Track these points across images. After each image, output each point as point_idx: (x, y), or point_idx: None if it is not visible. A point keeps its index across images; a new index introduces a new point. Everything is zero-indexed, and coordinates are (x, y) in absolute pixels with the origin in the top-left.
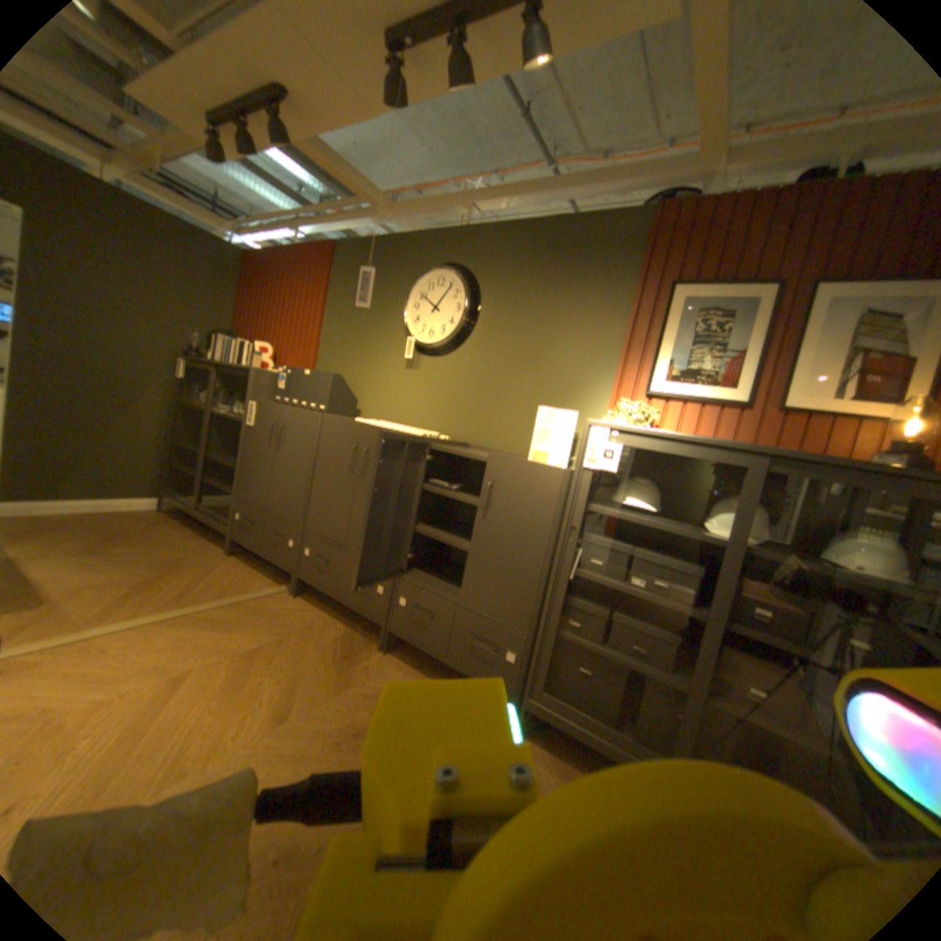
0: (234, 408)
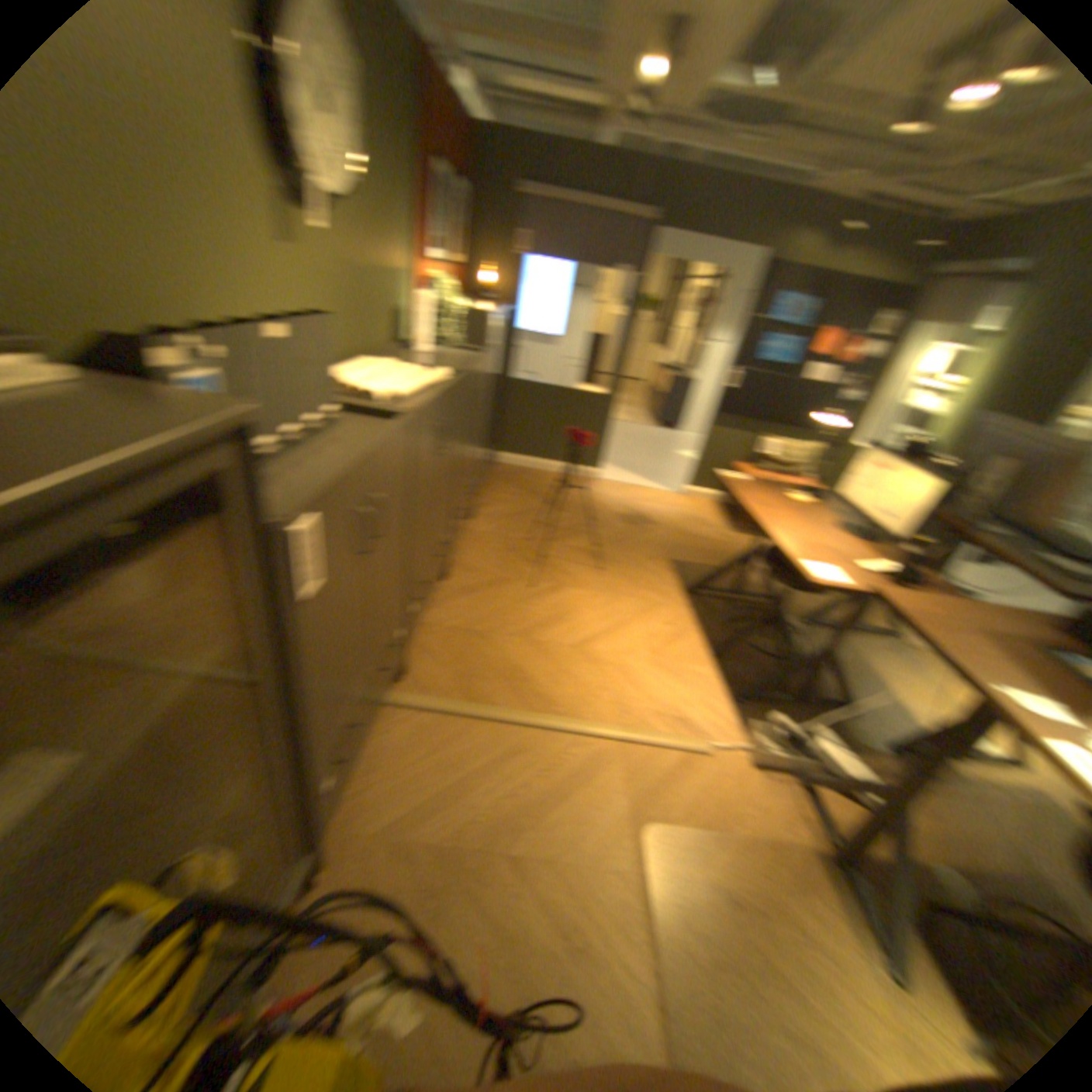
0: None
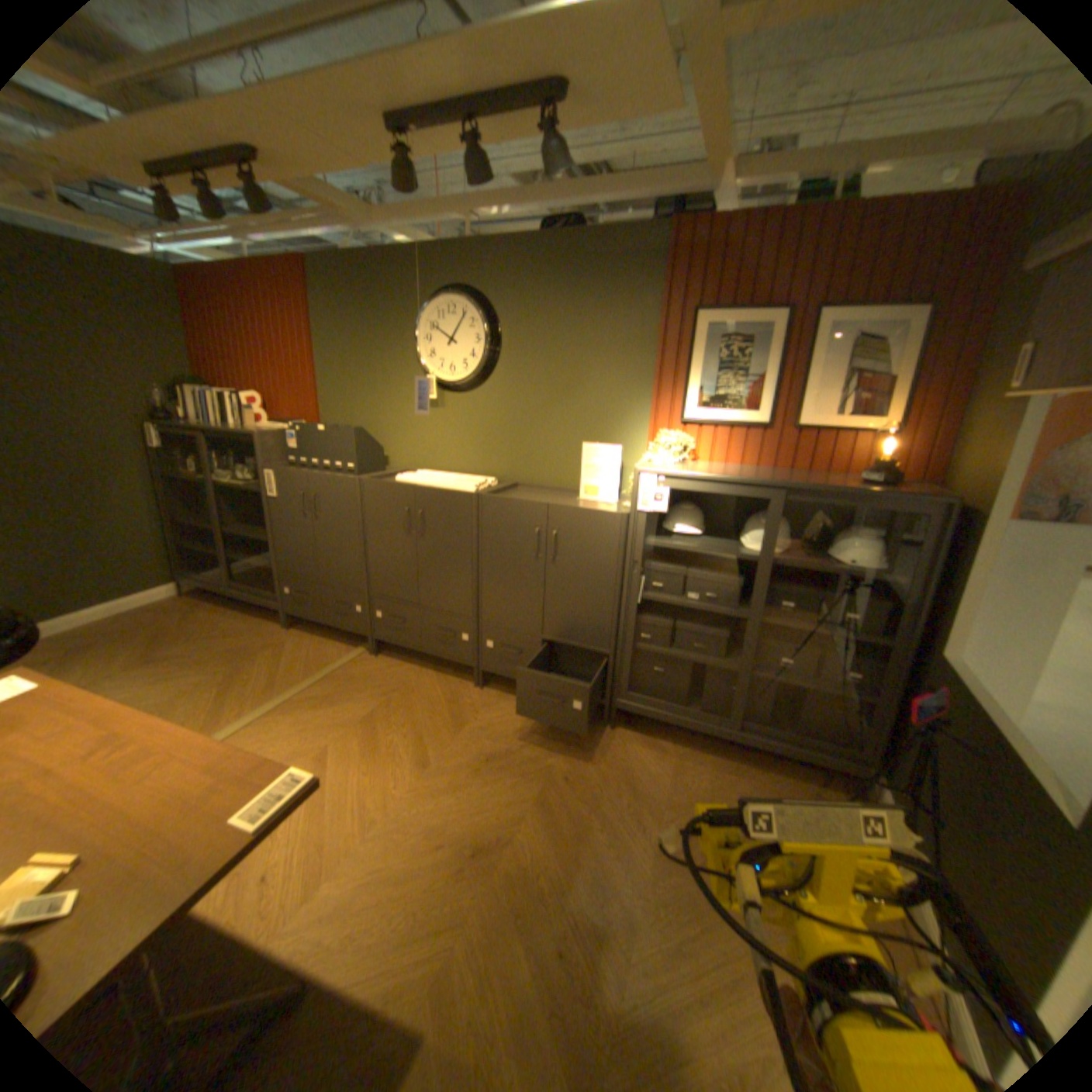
0: (235, 473)
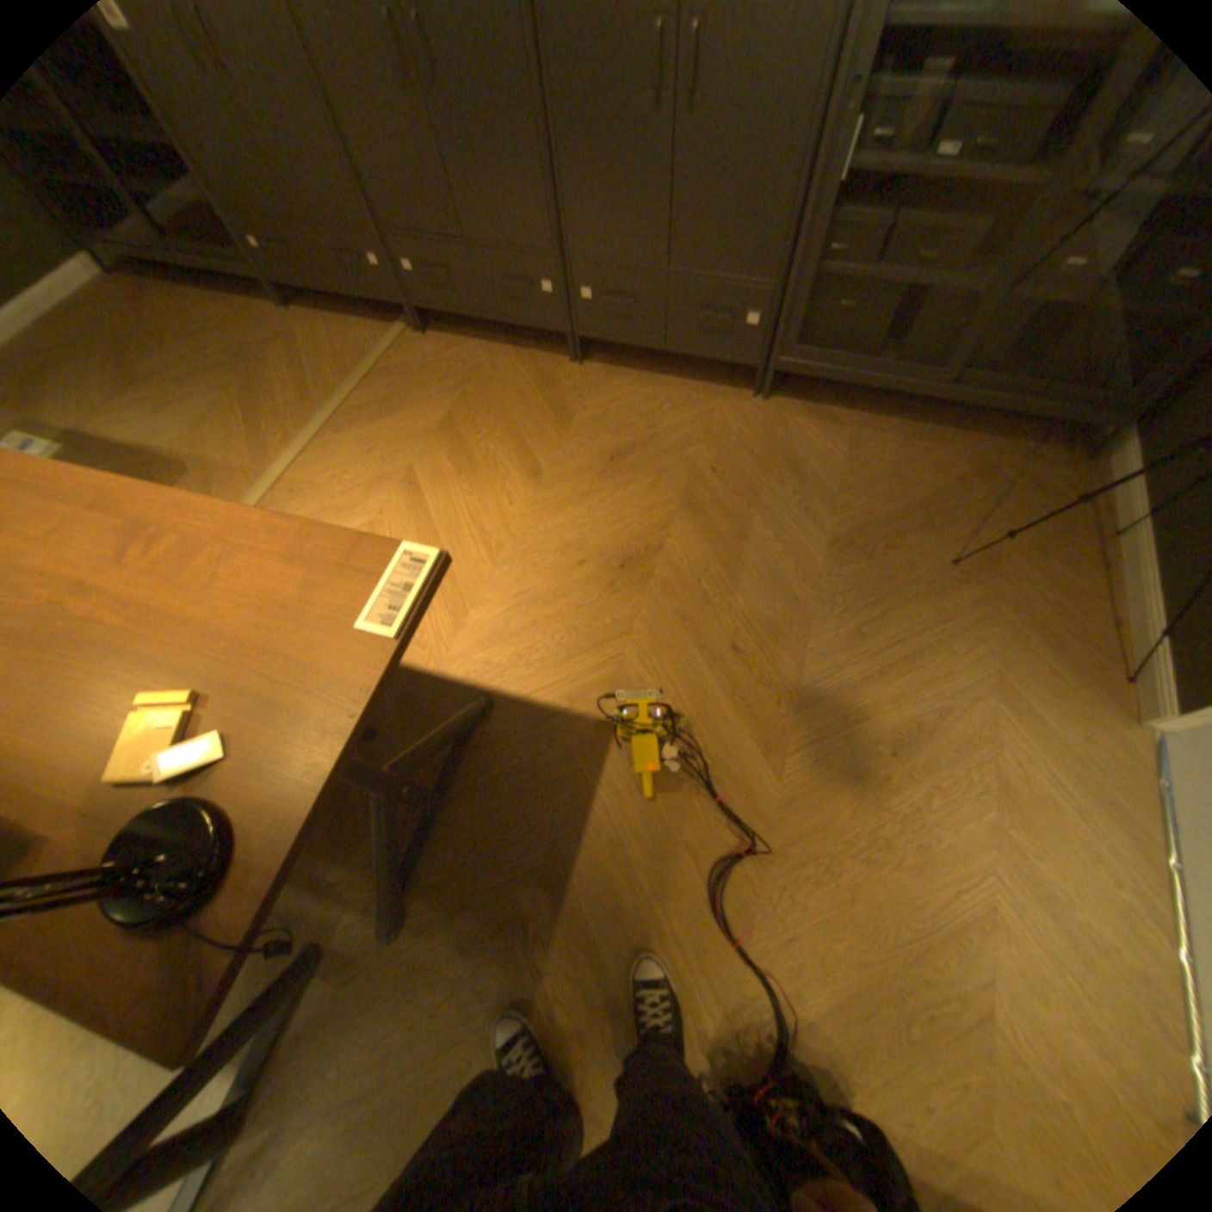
0: None
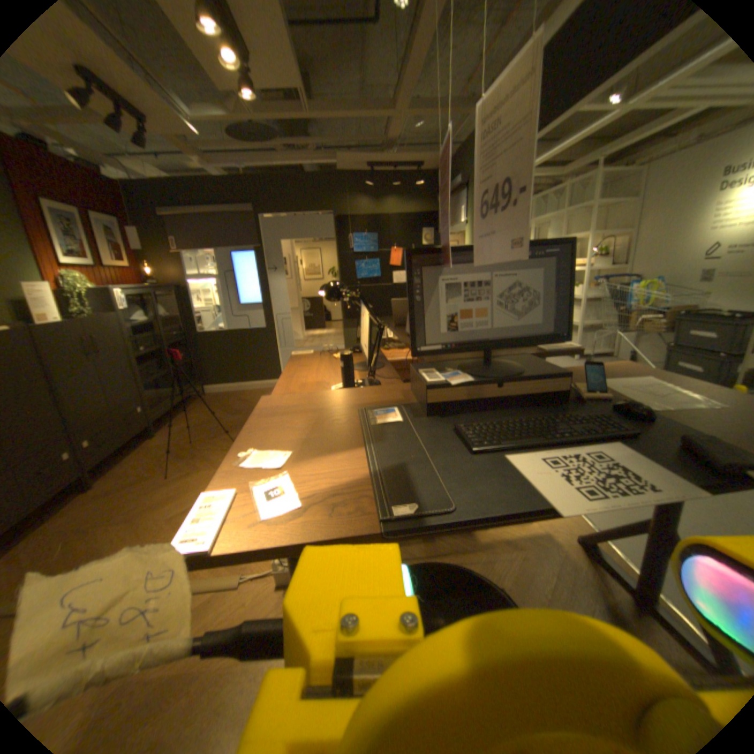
0: None
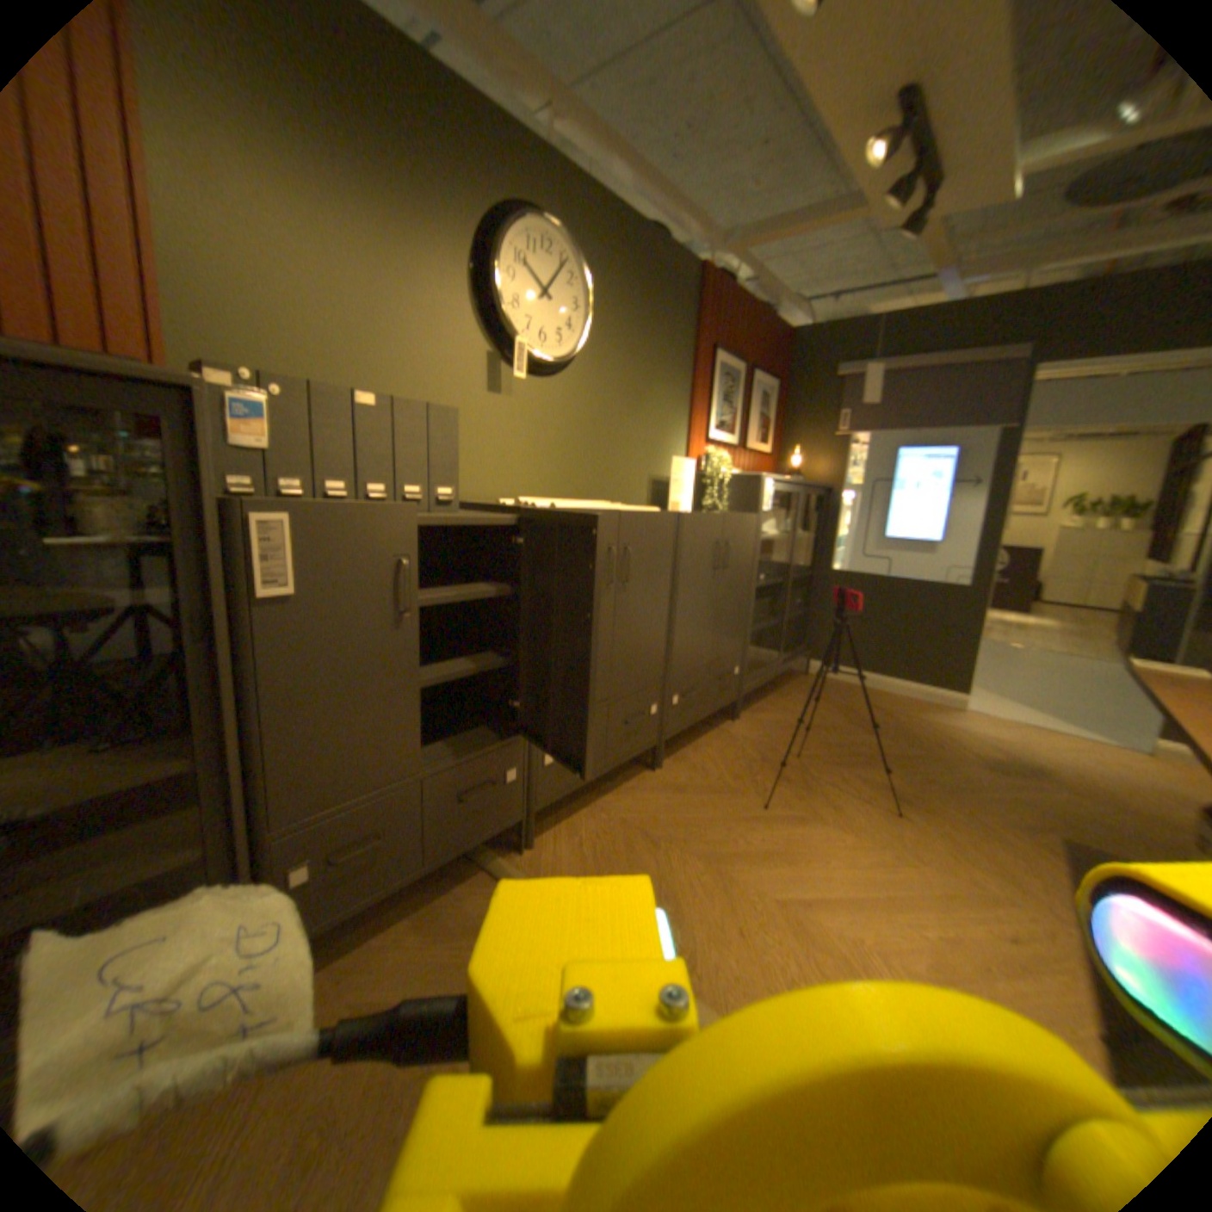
0: None
